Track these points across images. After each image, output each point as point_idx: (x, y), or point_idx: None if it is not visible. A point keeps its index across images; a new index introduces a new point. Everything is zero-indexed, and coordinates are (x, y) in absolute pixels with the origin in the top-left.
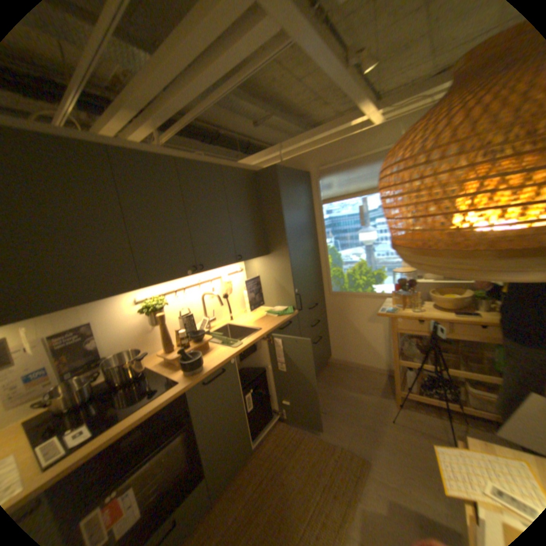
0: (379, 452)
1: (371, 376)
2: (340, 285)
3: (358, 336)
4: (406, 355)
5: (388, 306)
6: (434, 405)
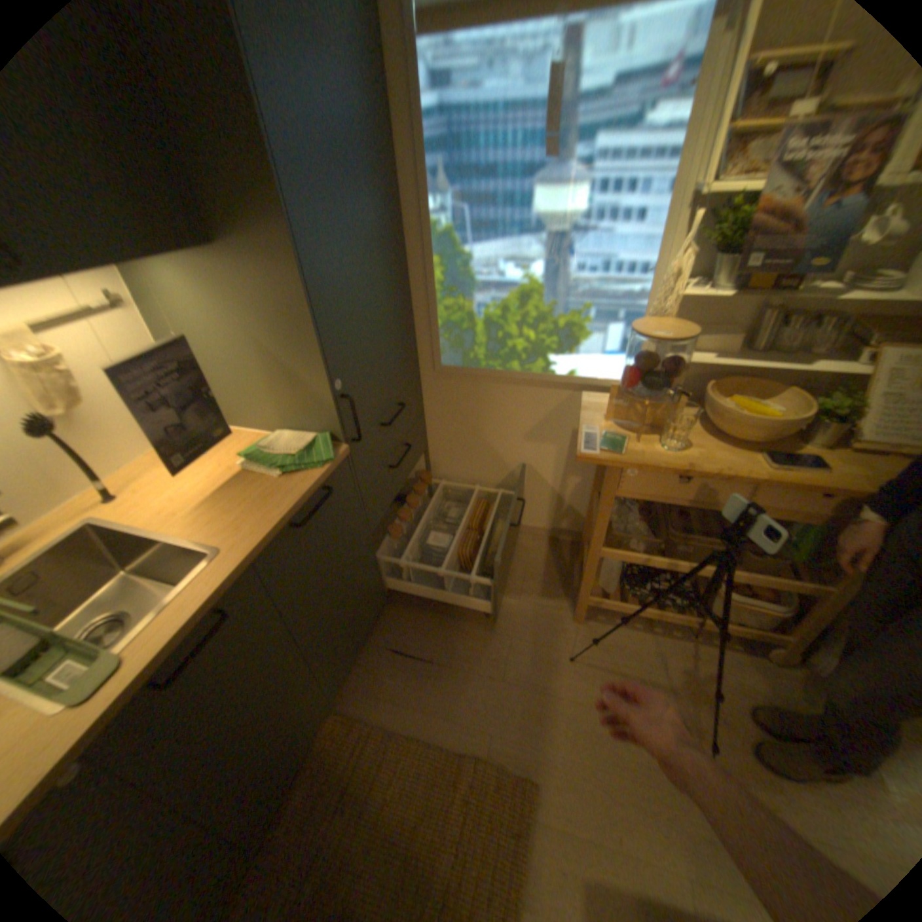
0: (552, 748)
1: (518, 545)
2: (463, 351)
3: (498, 469)
4: (616, 532)
5: (595, 424)
6: (649, 618)
